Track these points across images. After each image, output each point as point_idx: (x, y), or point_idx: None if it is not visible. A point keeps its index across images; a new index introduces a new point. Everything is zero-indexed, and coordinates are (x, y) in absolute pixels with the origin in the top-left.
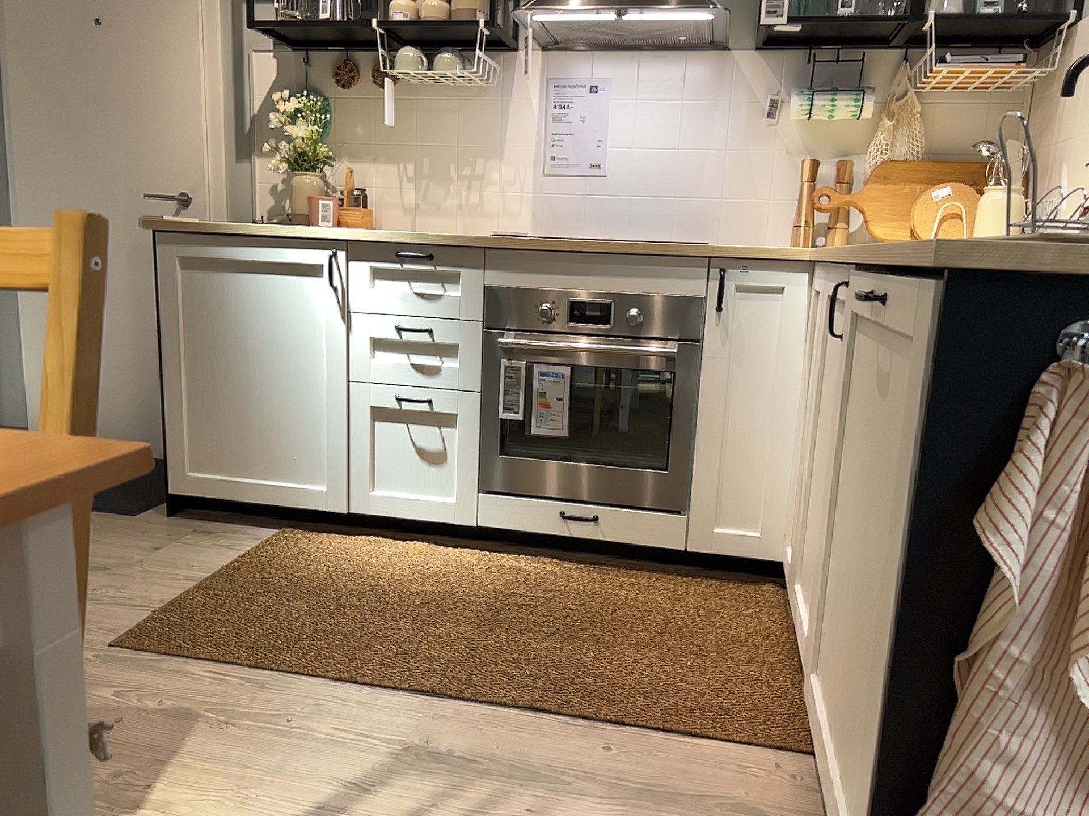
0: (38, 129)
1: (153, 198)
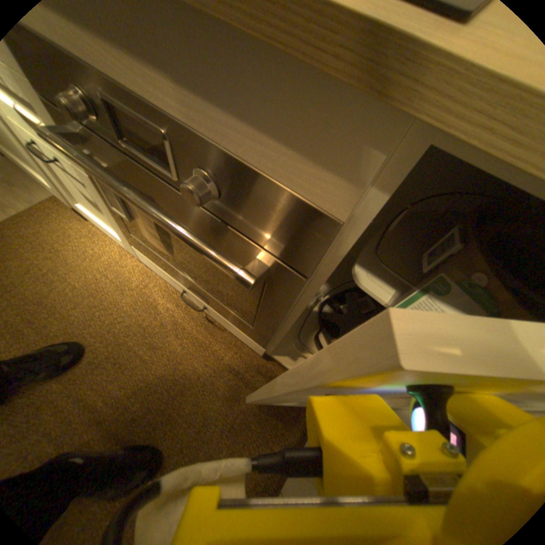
0: None
1: None
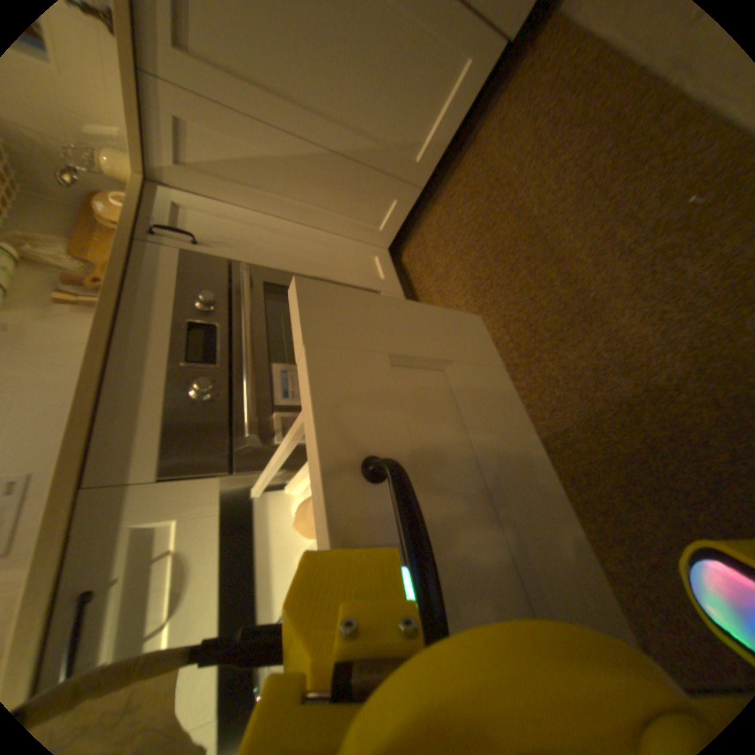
0: None
1: None
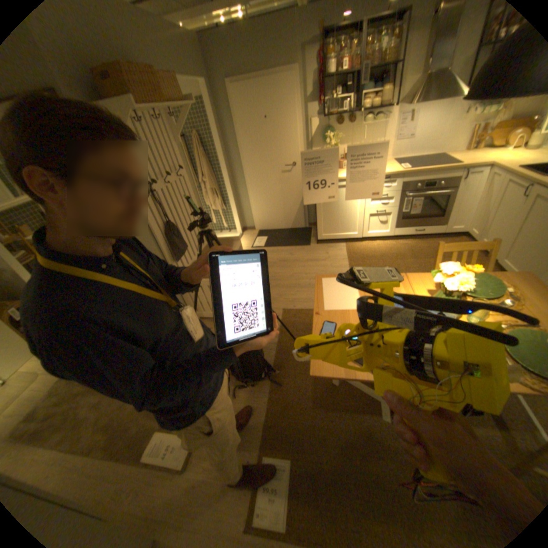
0: (251, 152)
1: (289, 166)
